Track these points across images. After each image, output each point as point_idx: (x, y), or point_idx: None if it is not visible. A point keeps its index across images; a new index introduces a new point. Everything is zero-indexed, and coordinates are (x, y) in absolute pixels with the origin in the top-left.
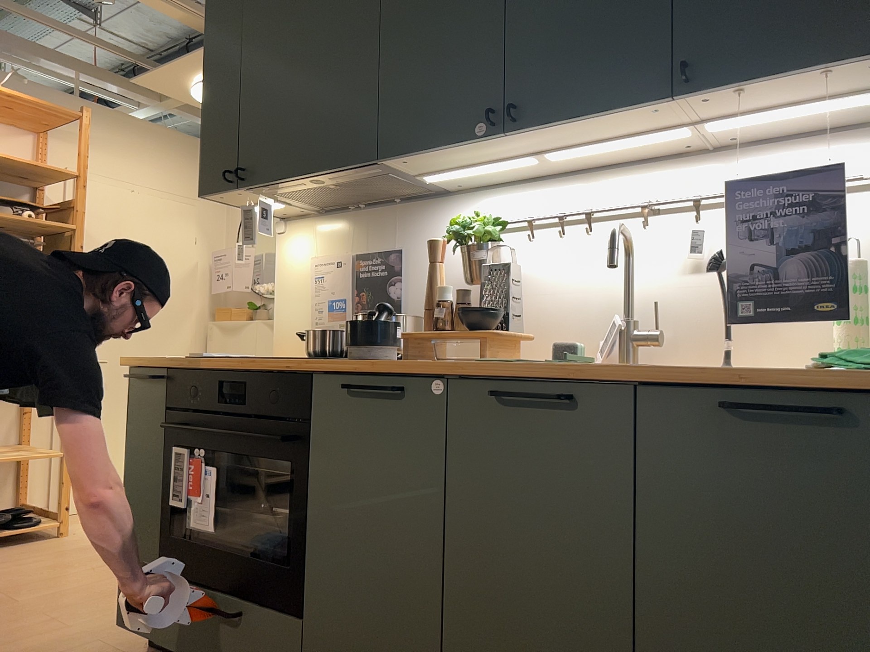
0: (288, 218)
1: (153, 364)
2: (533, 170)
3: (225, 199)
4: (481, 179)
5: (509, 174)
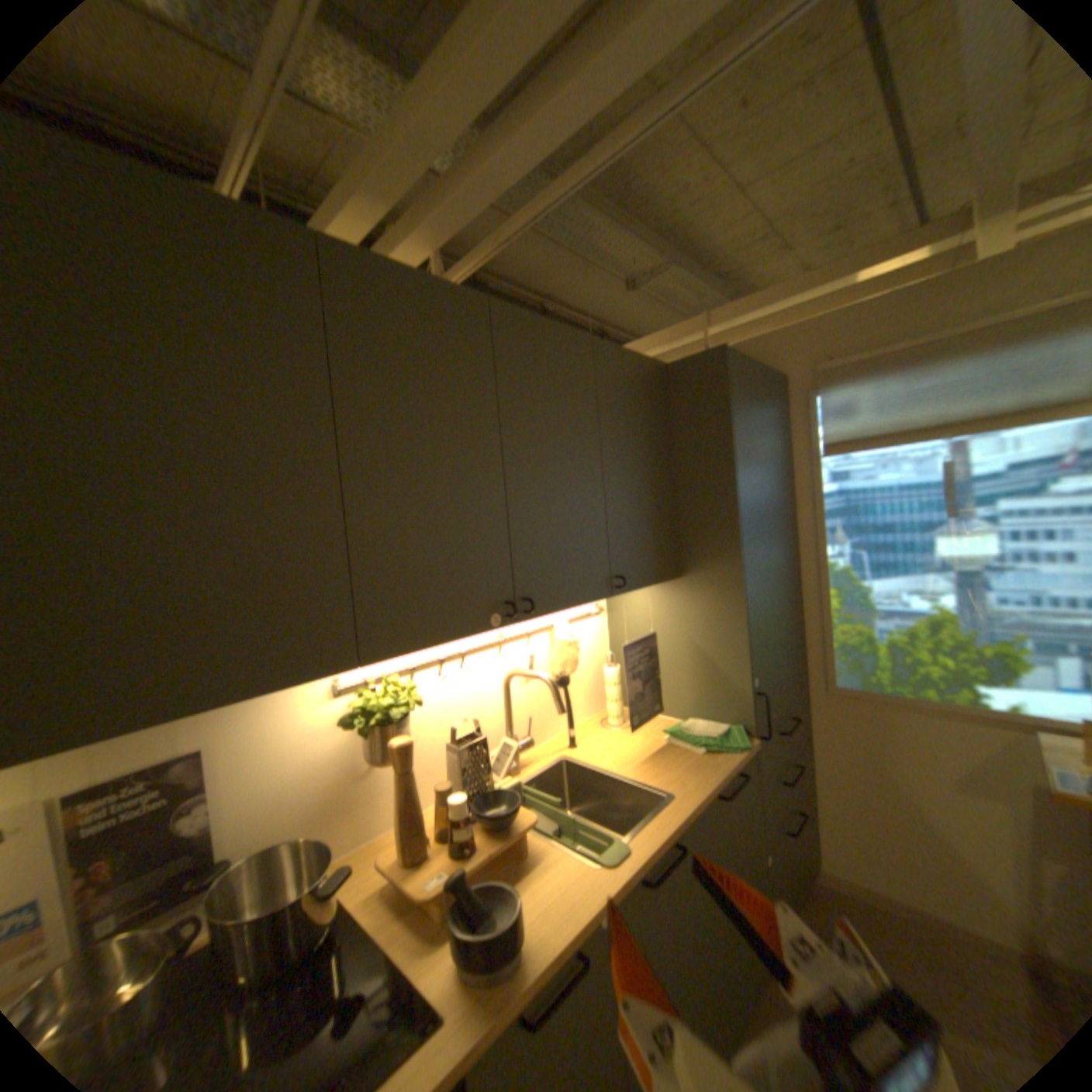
0: None
1: None
2: None
3: None
4: None
5: None
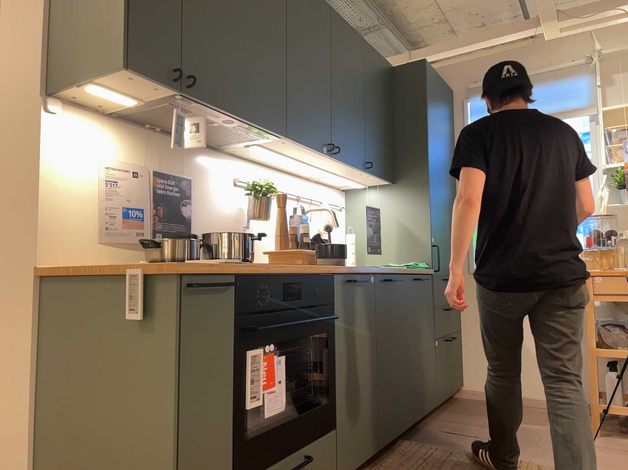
0: (60, 99)
1: (223, 270)
2: (270, 160)
3: (126, 79)
4: (246, 153)
5: (259, 157)
